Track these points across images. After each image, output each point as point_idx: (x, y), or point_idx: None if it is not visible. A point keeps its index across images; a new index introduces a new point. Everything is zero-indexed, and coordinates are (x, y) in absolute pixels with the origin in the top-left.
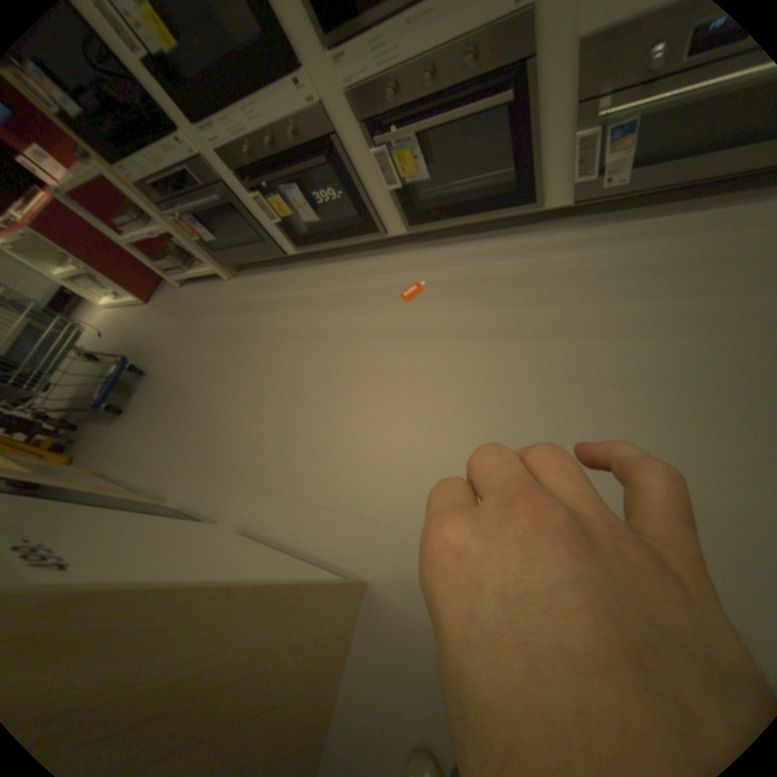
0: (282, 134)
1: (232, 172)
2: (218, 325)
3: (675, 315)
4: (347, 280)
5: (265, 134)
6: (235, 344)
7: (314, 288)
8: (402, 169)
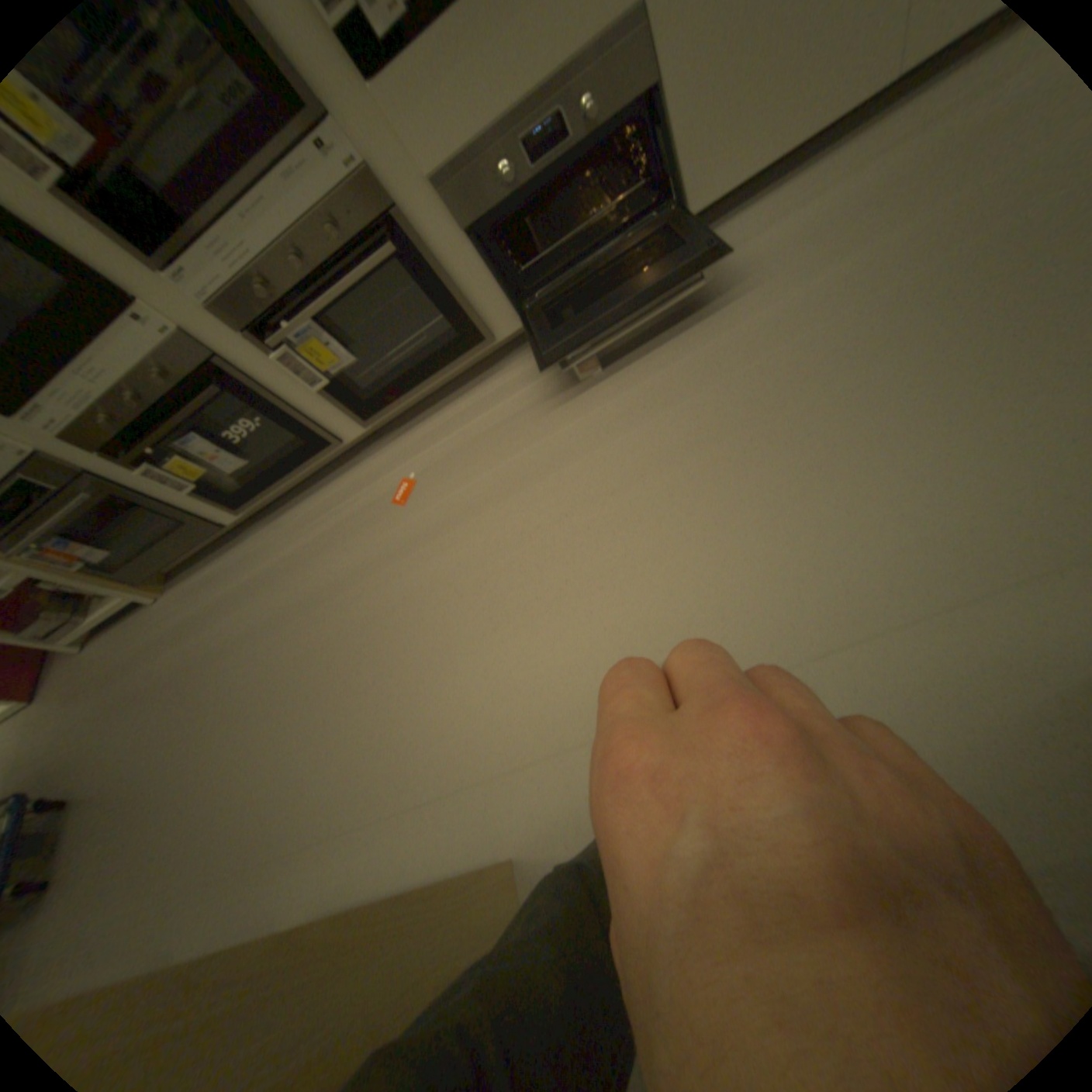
0: (148, 382)
1: (96, 455)
2: (163, 668)
3: (668, 383)
4: (321, 519)
5: (125, 391)
6: (200, 678)
7: (282, 549)
8: (320, 363)
